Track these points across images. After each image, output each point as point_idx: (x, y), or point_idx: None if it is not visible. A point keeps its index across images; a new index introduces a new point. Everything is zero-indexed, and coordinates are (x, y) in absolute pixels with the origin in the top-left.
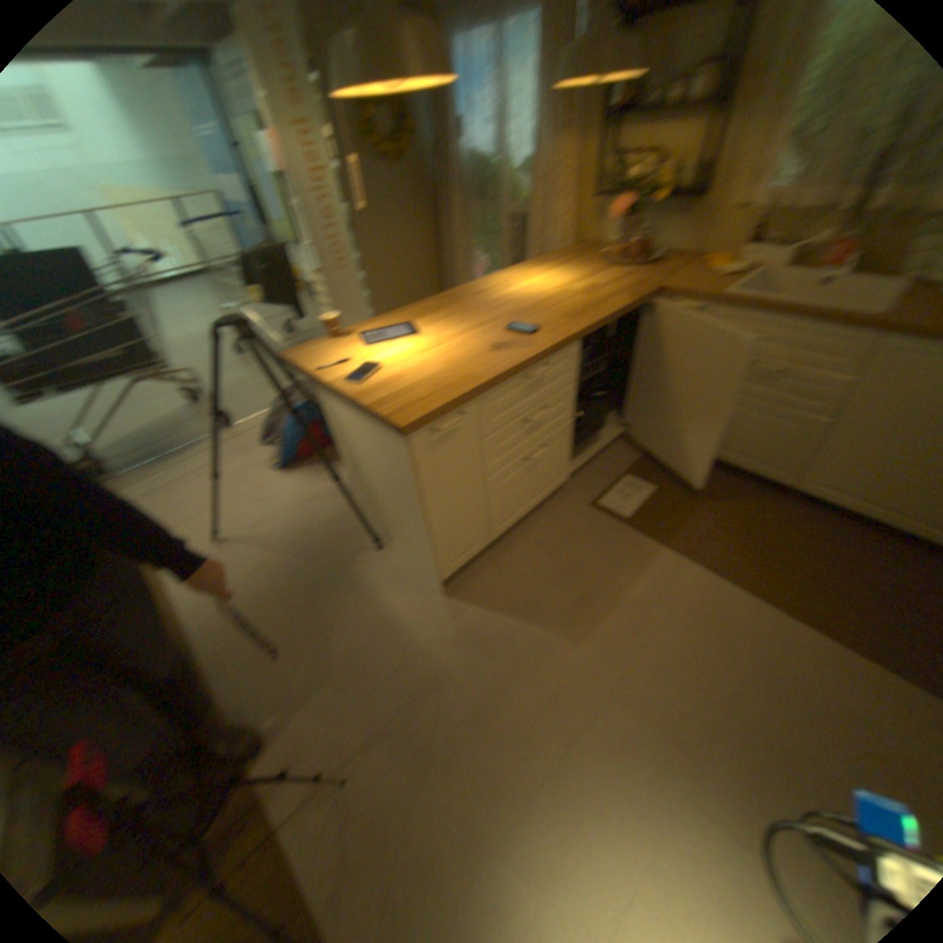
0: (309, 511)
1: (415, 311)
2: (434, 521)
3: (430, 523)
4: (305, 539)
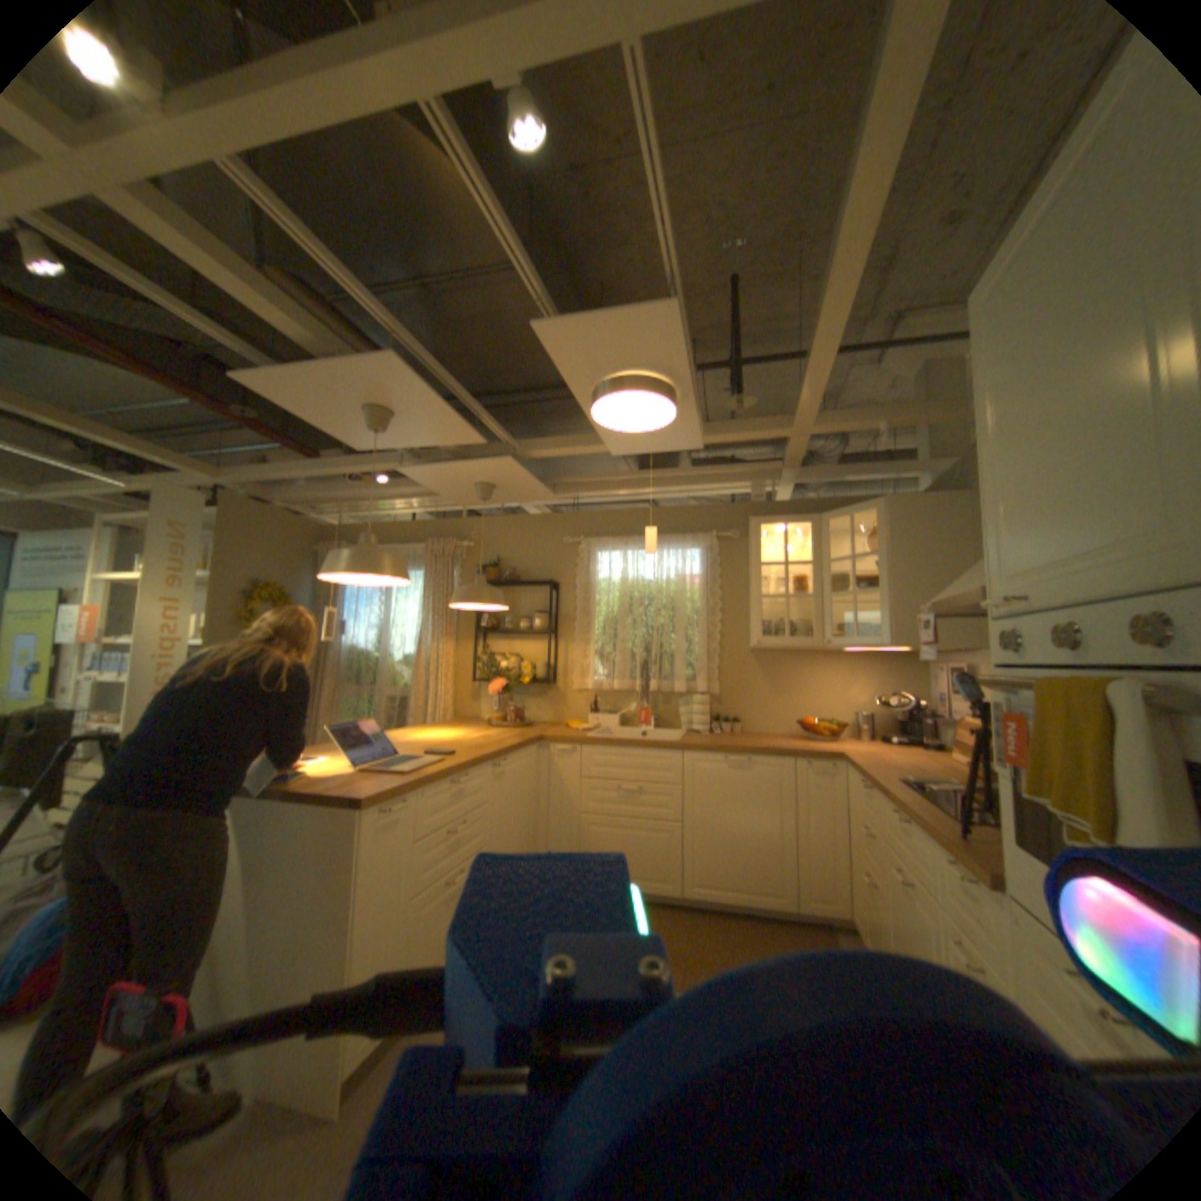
0: None
1: (312, 750)
2: (356, 946)
3: (351, 949)
4: None
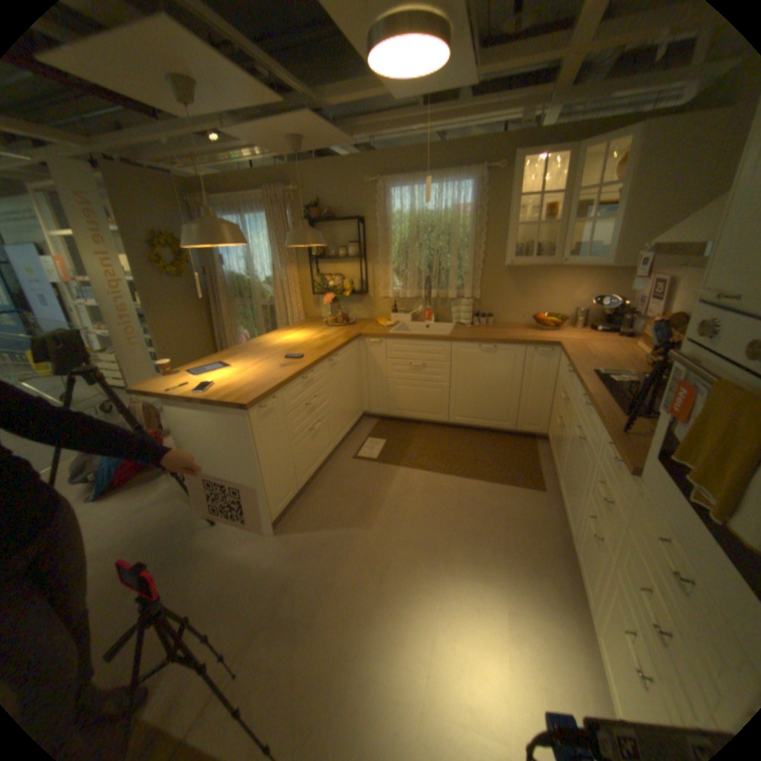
0: (132, 525)
1: (218, 358)
2: (263, 473)
3: (260, 474)
4: (135, 544)
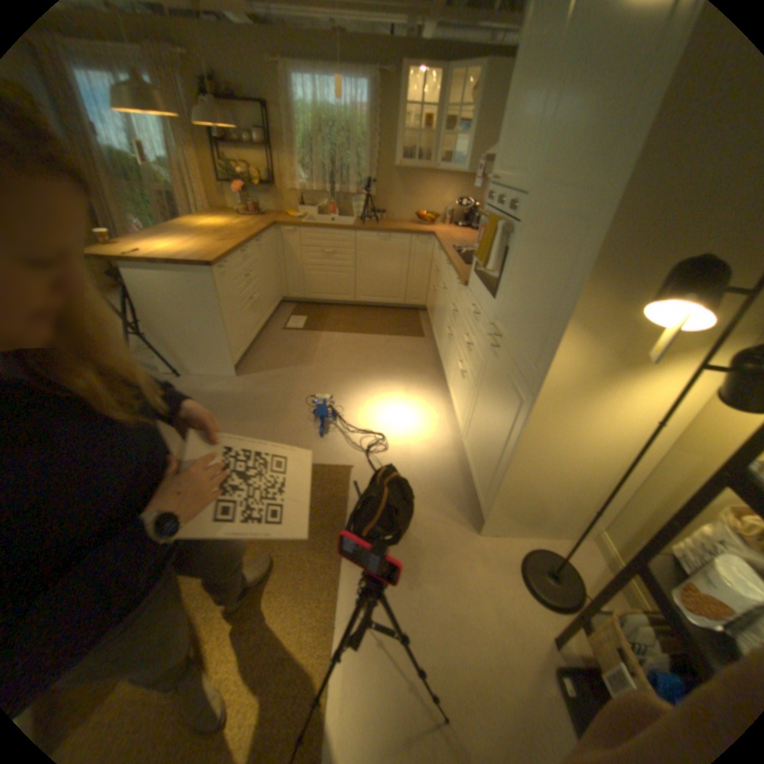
0: None
1: (146, 236)
2: (226, 324)
3: (224, 325)
4: None
